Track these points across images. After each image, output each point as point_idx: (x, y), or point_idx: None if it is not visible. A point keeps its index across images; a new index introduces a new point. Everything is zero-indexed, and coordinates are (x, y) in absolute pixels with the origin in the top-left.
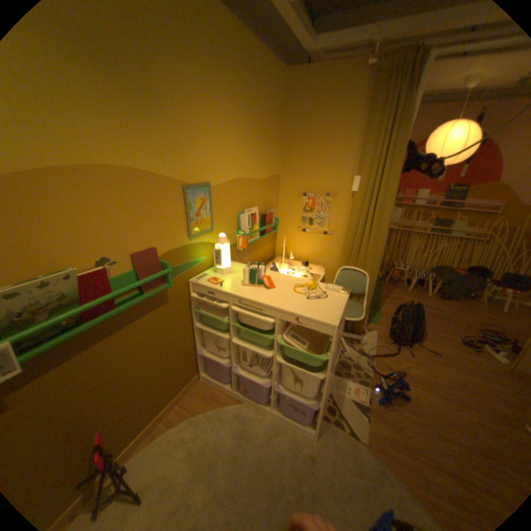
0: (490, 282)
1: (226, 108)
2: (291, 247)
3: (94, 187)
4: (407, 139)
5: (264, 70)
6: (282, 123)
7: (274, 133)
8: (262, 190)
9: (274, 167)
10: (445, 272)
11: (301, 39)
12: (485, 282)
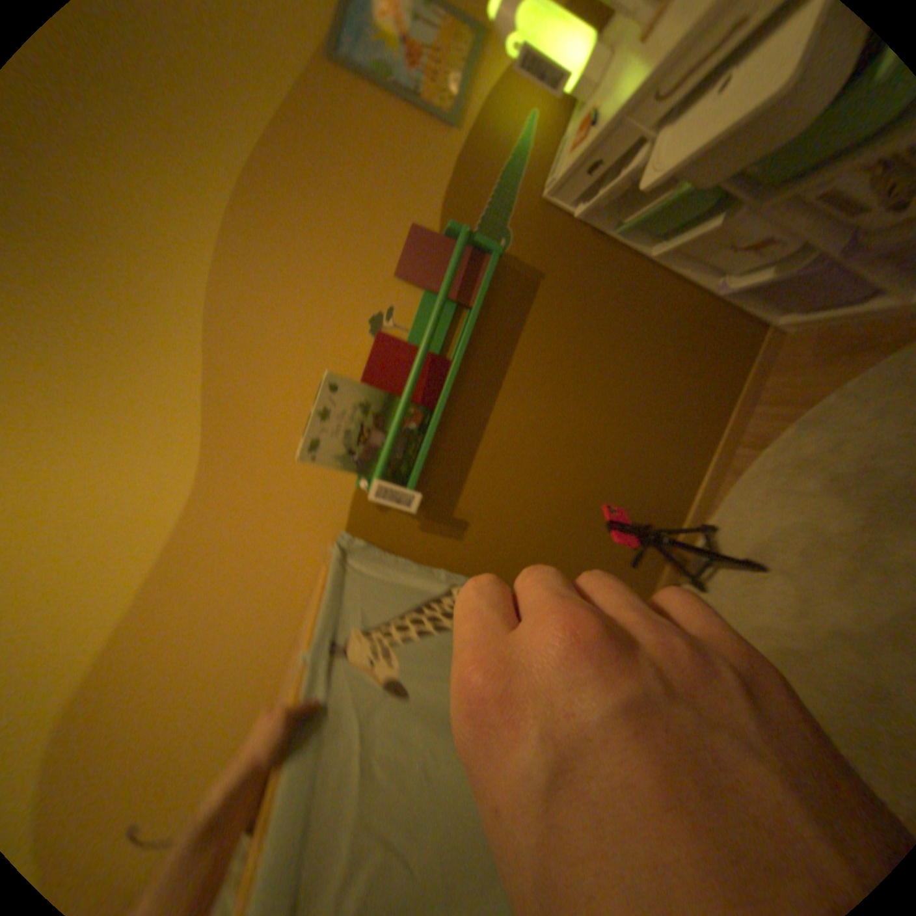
0: None
1: None
2: None
3: (252, 259)
4: None
5: None
6: None
7: None
8: None
9: None
10: None
11: None
12: None
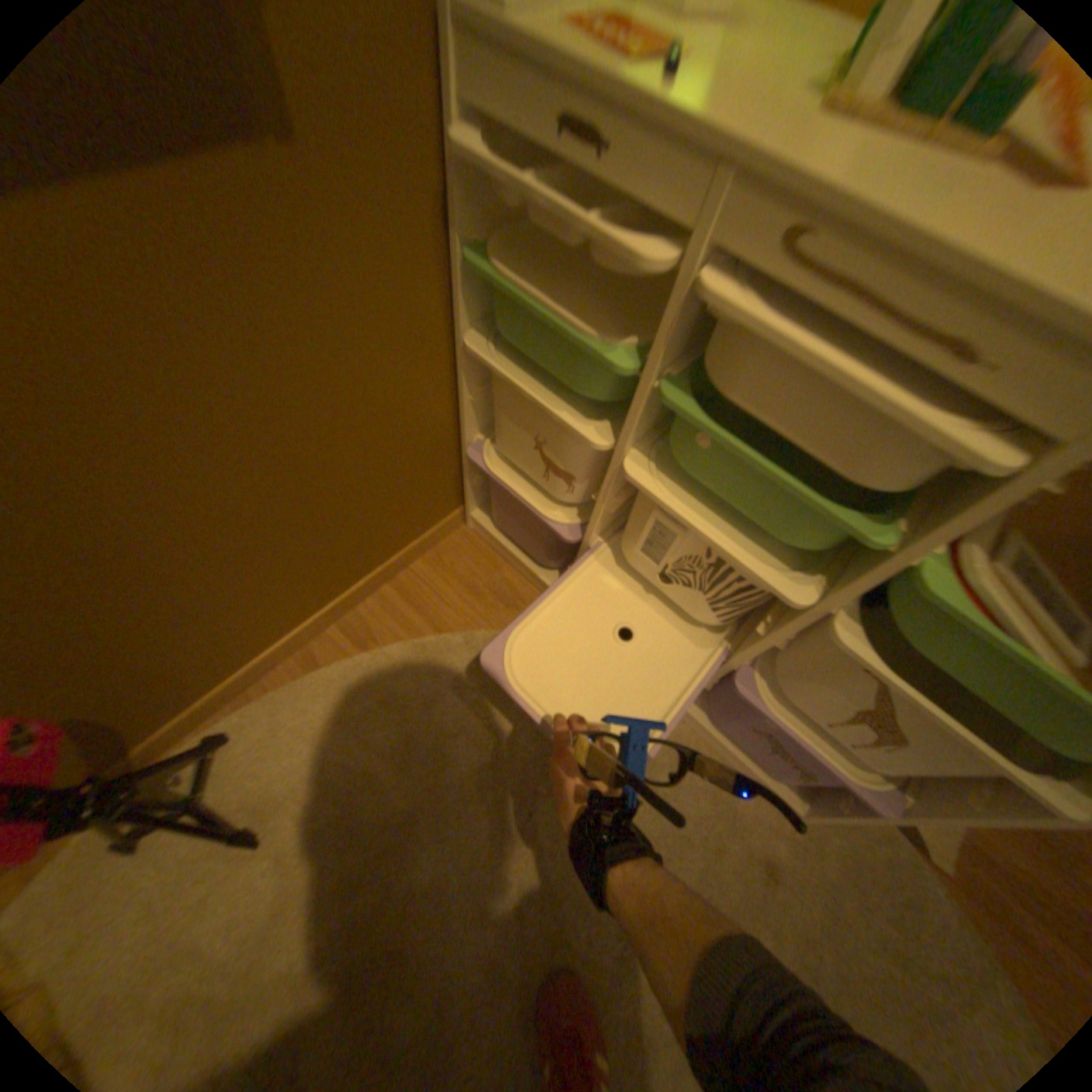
0: None
1: None
2: None
3: None
4: None
5: None
6: None
7: None
8: None
9: None
10: None
11: None
12: None
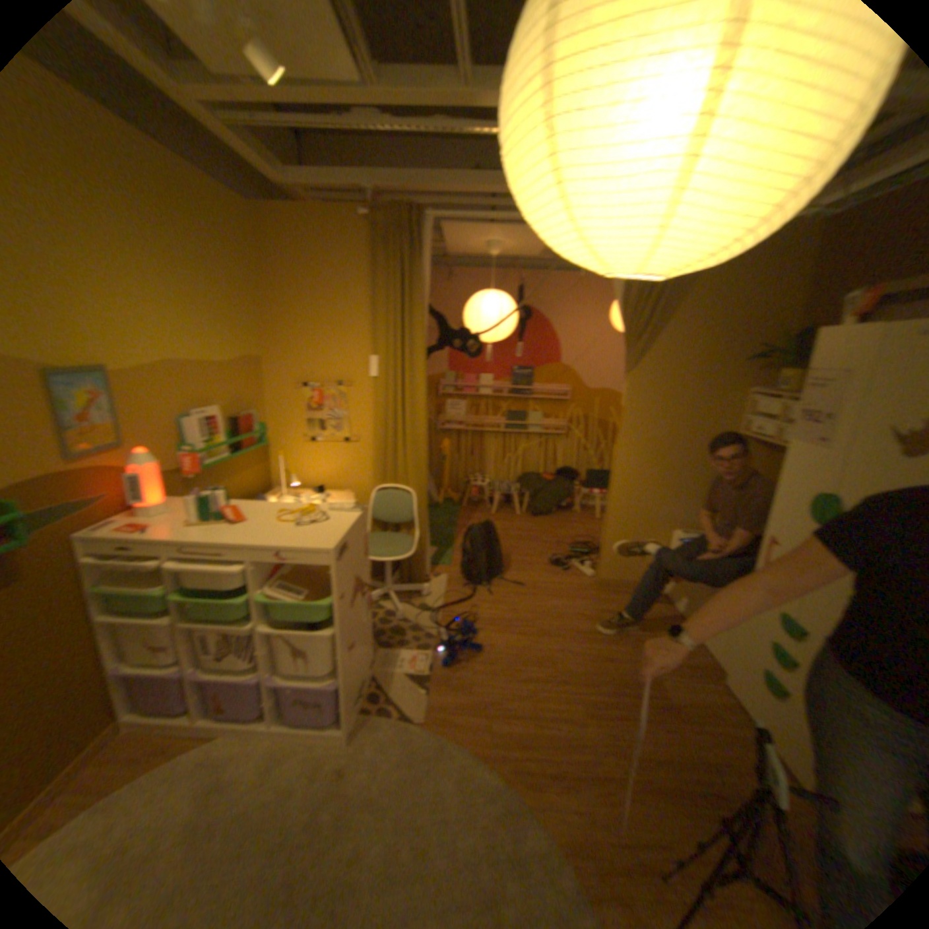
0: (578, 485)
1: (132, 253)
2: (293, 468)
3: None
4: (423, 310)
5: (203, 203)
6: (252, 280)
7: (240, 293)
8: (228, 379)
9: (248, 345)
10: (531, 481)
11: (261, 169)
12: (573, 486)
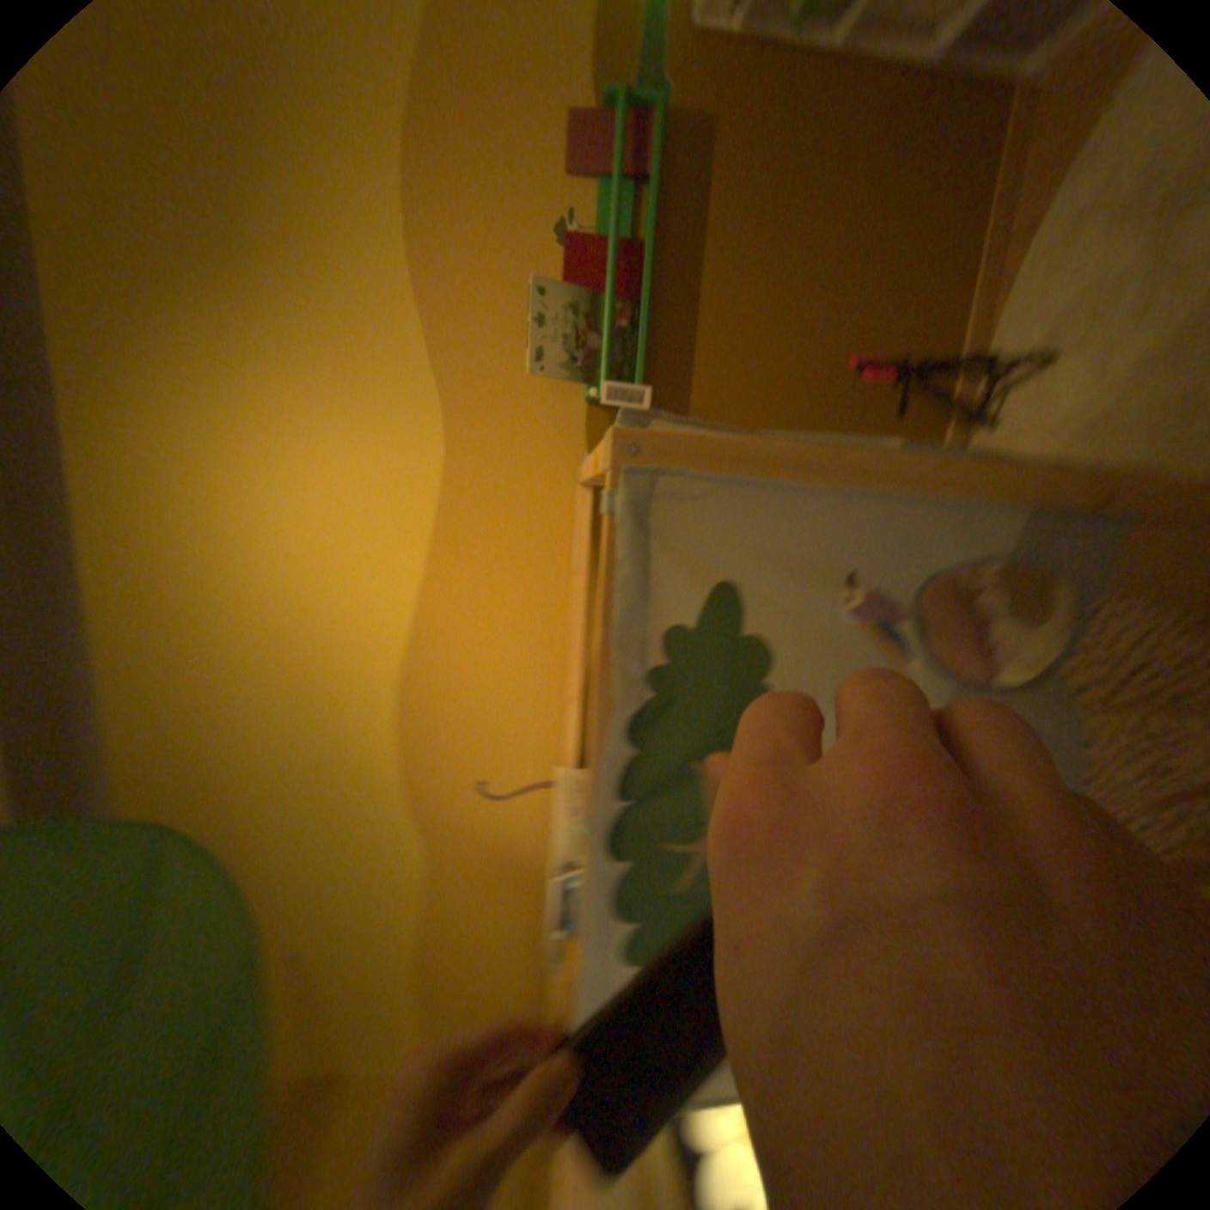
0: None
1: None
2: None
3: (437, 197)
4: None
5: None
6: None
7: None
8: None
9: None
10: None
11: None
12: None
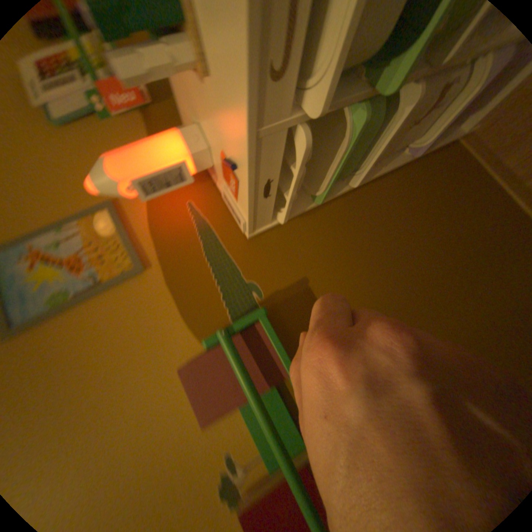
0: None
1: None
2: None
3: None
4: None
5: None
6: None
7: None
8: None
9: None
10: None
11: None
12: None
